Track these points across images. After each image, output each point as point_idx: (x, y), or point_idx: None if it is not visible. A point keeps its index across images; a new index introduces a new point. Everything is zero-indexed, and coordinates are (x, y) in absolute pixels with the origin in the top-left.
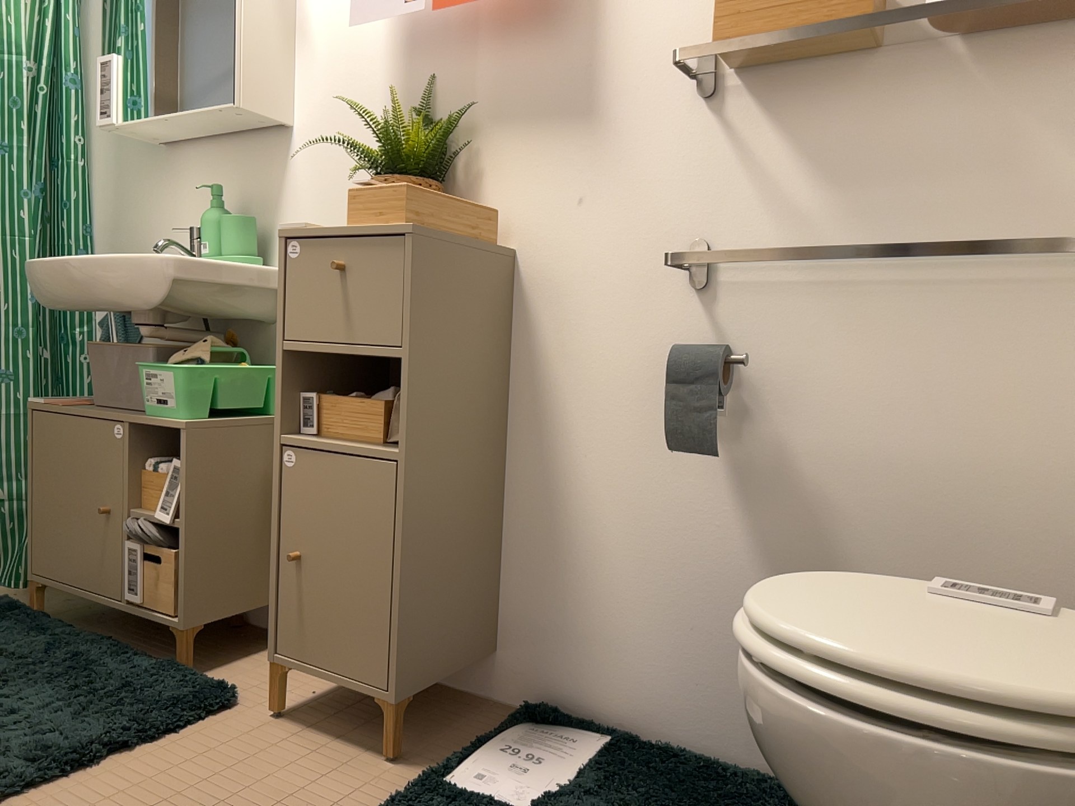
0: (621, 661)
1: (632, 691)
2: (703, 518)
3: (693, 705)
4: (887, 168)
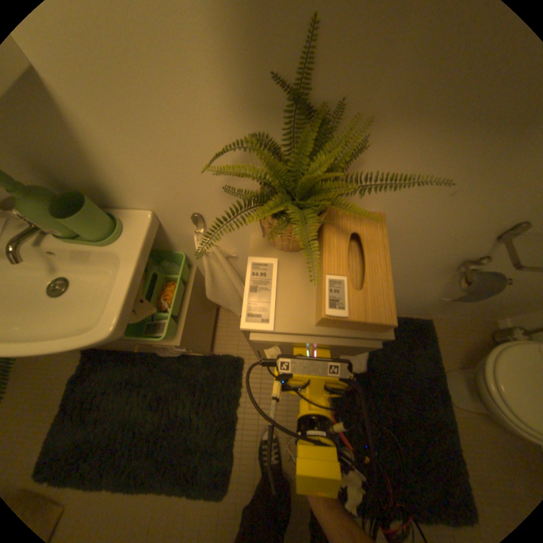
0: None
1: None
2: (427, 289)
3: None
4: None
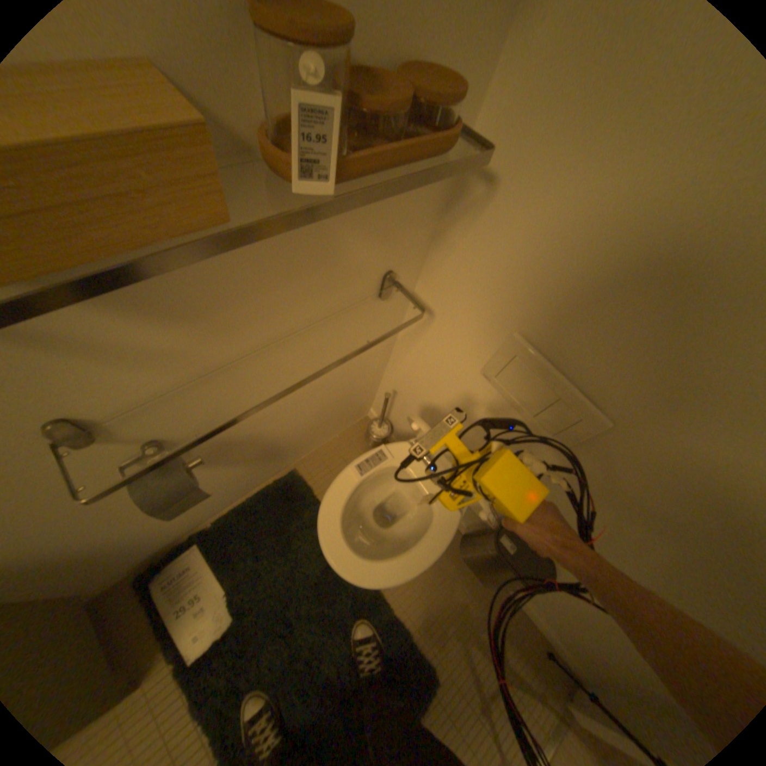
0: (172, 532)
1: (186, 528)
2: None
3: (219, 505)
4: (245, 286)
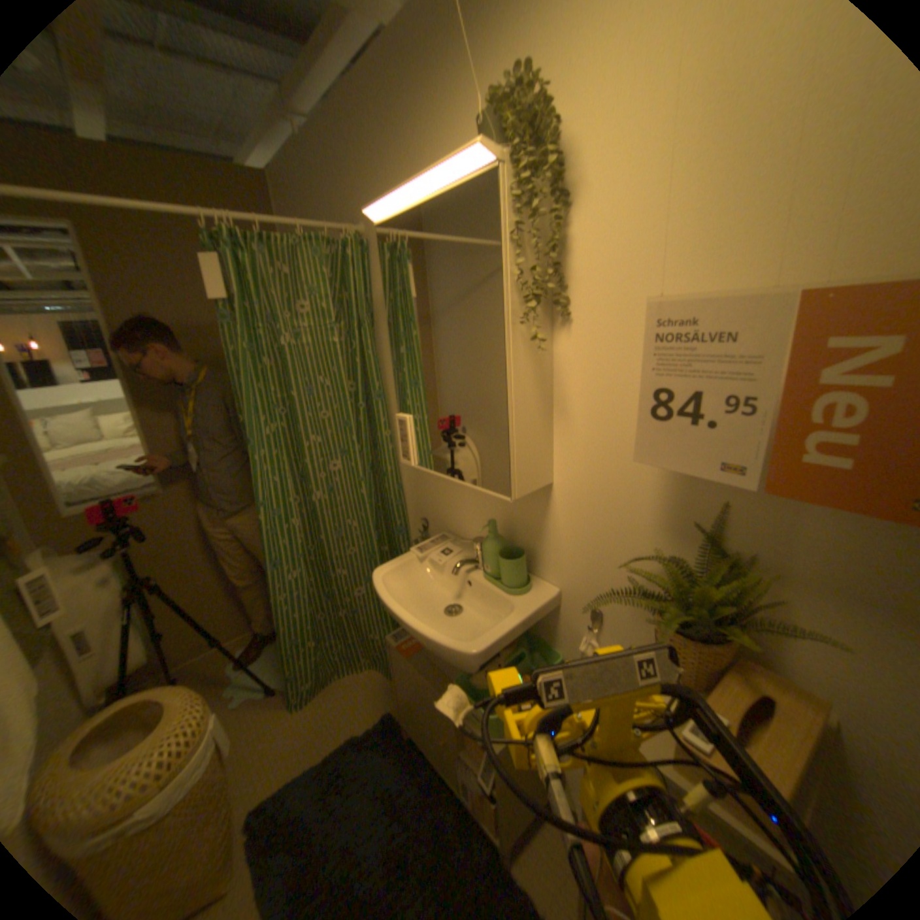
0: None
1: None
2: None
3: None
4: None
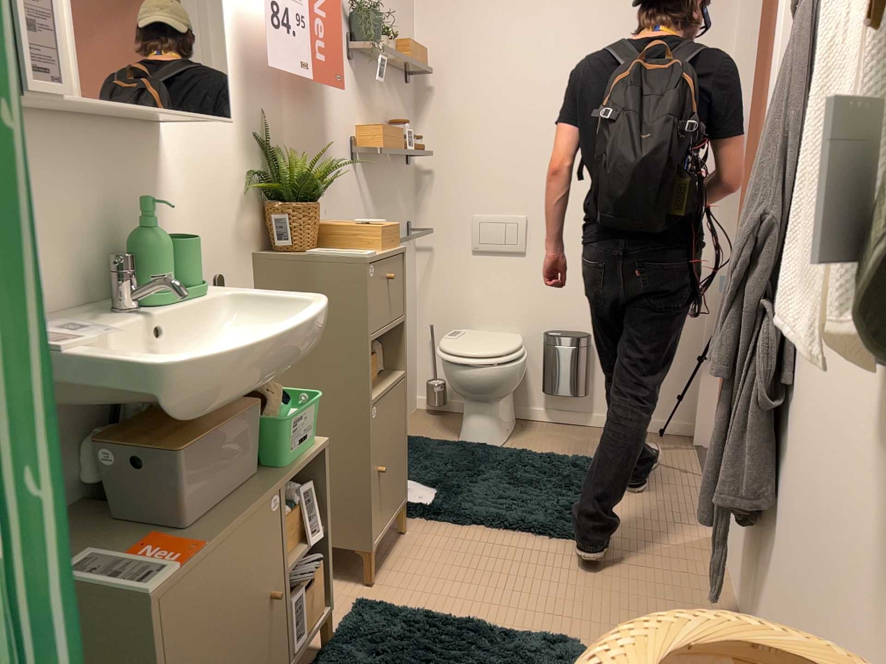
0: None
1: None
2: None
3: None
4: (384, 201)
